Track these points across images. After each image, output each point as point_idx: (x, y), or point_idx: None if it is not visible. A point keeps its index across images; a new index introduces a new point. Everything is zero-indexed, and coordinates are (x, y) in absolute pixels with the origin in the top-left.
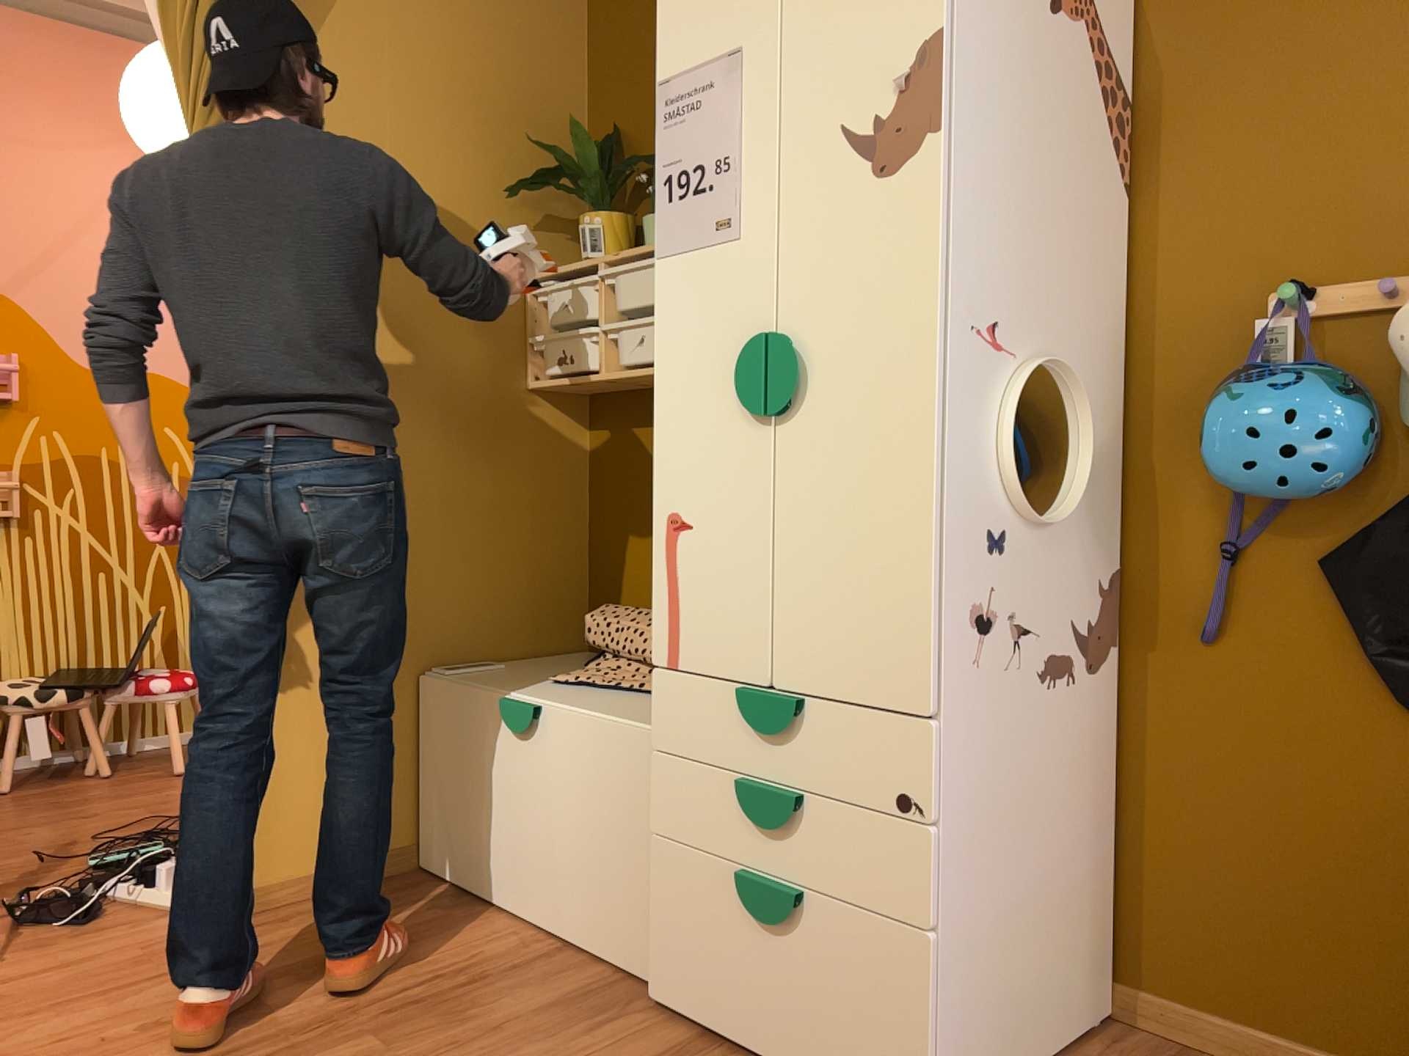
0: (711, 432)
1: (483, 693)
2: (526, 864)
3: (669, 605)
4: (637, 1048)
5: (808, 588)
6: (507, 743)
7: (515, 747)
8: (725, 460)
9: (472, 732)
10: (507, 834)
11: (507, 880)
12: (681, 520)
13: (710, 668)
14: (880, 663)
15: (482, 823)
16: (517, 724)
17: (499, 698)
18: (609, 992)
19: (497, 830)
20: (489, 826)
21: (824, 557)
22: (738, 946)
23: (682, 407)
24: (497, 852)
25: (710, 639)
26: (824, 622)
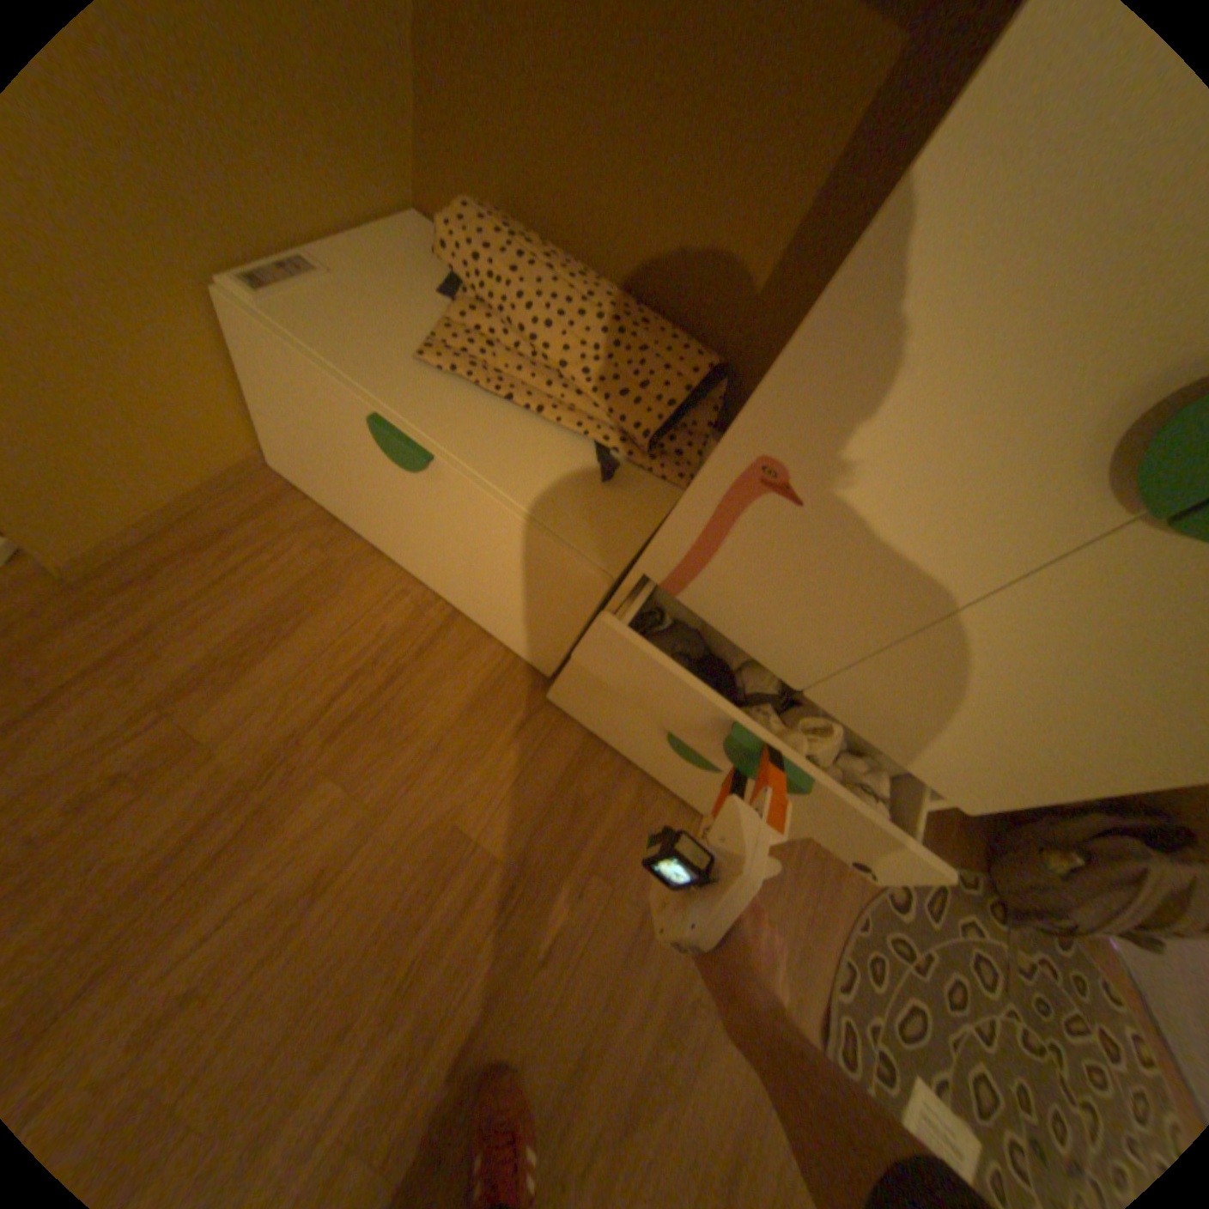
0: (980, 414)
1: (335, 382)
2: (412, 547)
3: (698, 544)
4: (550, 756)
5: (937, 684)
6: (383, 454)
7: (396, 464)
8: (958, 480)
9: (324, 410)
10: (387, 516)
11: (388, 541)
12: (791, 484)
13: (726, 628)
14: (959, 771)
15: (350, 489)
16: (403, 461)
17: (365, 402)
18: (510, 680)
19: (373, 506)
20: (361, 497)
21: (1001, 686)
22: (647, 736)
23: (955, 307)
24: (375, 519)
25: (744, 613)
26: (926, 713)
